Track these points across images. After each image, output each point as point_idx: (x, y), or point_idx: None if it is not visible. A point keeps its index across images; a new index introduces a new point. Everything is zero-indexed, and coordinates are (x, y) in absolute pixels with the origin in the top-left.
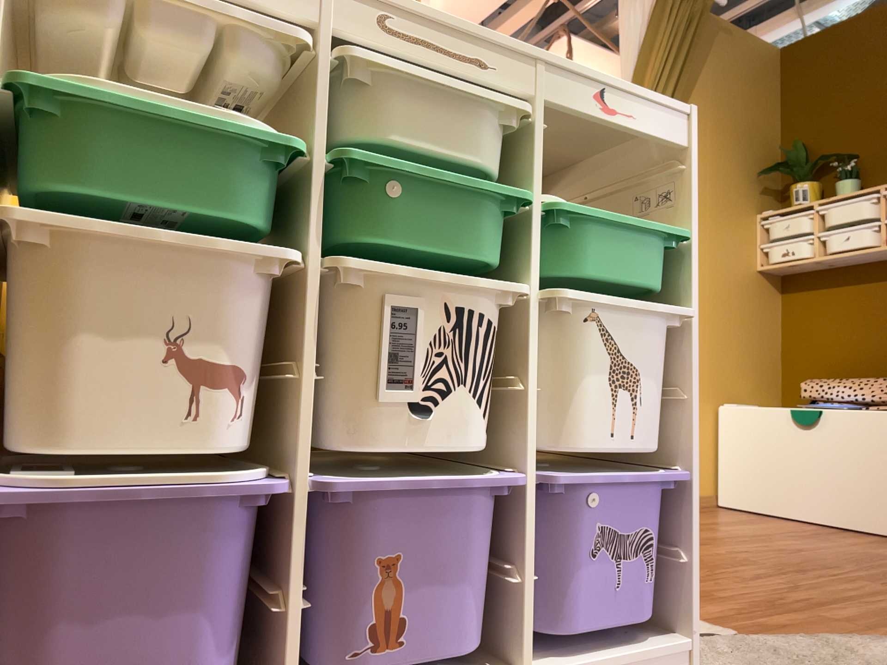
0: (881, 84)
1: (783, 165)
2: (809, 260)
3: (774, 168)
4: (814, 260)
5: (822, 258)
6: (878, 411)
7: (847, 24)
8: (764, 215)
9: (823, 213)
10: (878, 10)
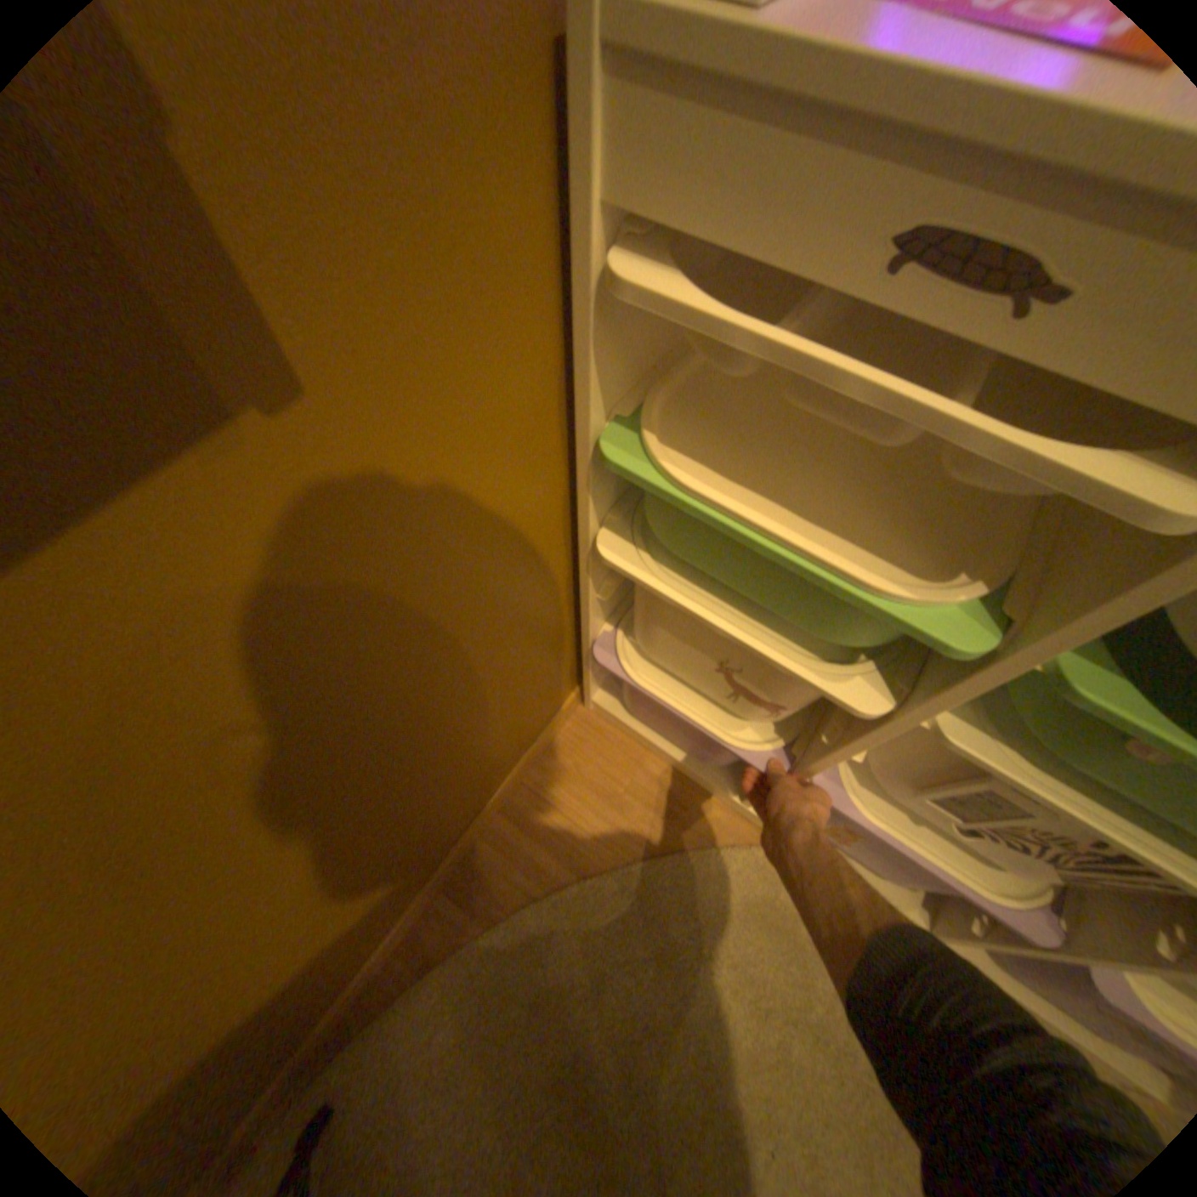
0: None
1: None
2: None
3: None
4: None
5: None
6: None
7: None
8: None
9: None
10: None
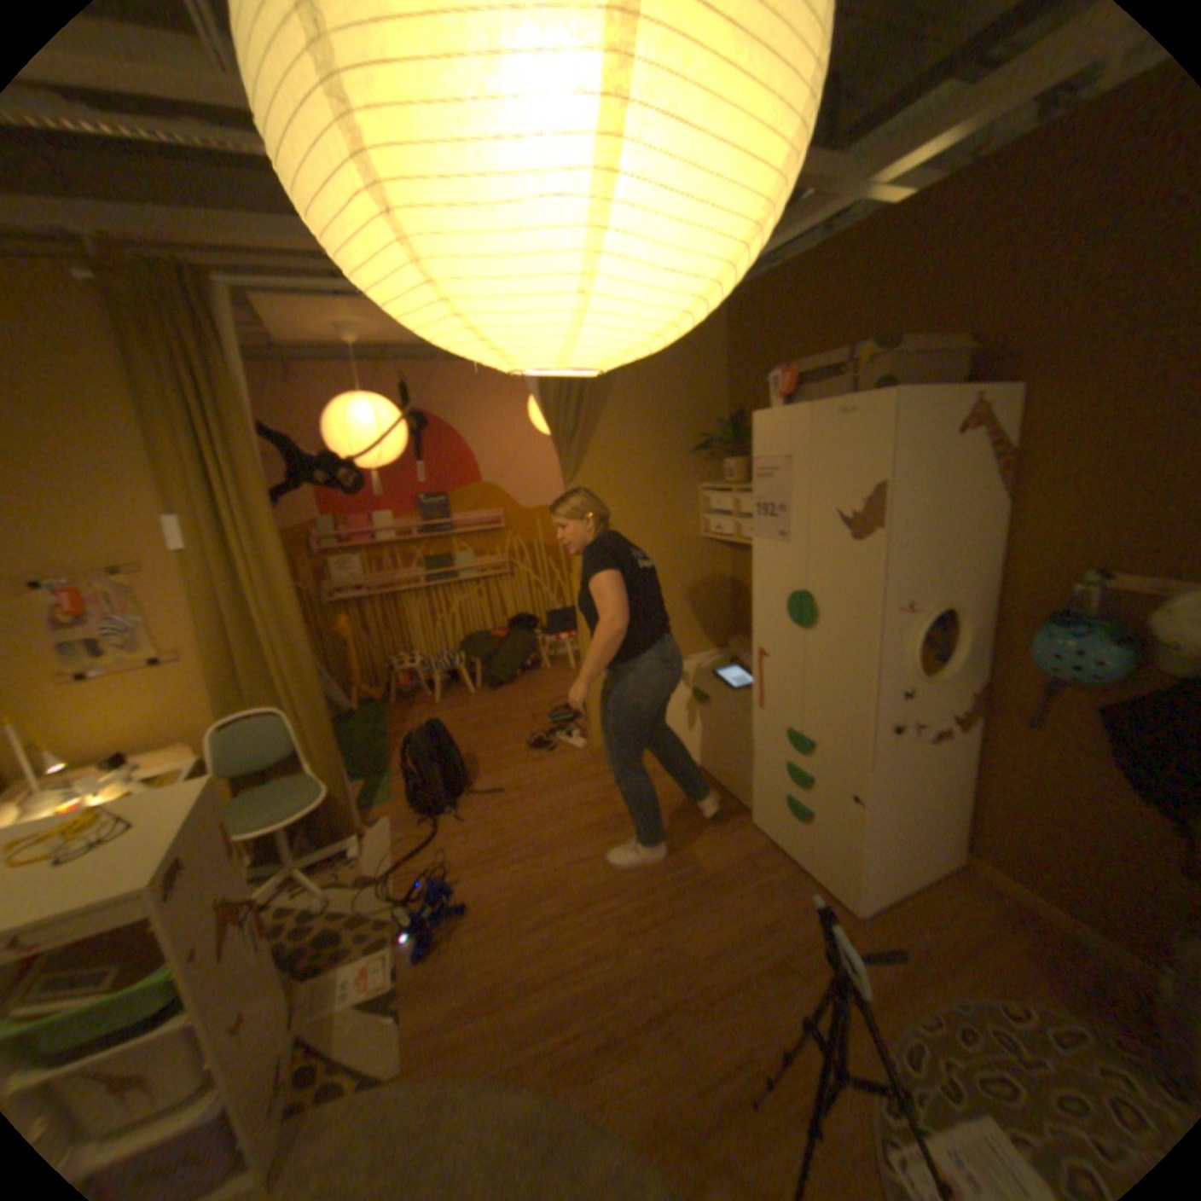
0: (802, 352)
1: (718, 441)
2: (735, 541)
3: (714, 440)
4: (738, 542)
5: (742, 543)
6: (741, 718)
7: (780, 269)
8: (708, 486)
9: (745, 498)
10: (804, 257)
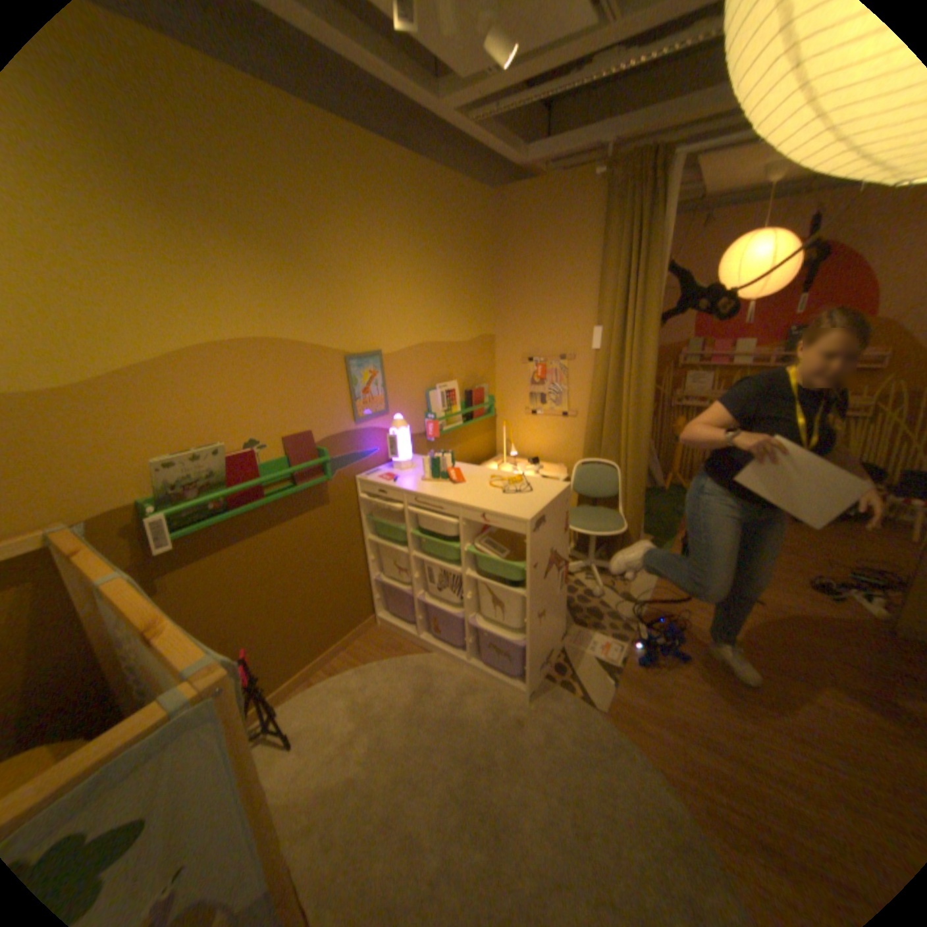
0: None
1: None
2: None
3: None
4: None
5: None
6: None
7: None
8: None
9: None
10: None
